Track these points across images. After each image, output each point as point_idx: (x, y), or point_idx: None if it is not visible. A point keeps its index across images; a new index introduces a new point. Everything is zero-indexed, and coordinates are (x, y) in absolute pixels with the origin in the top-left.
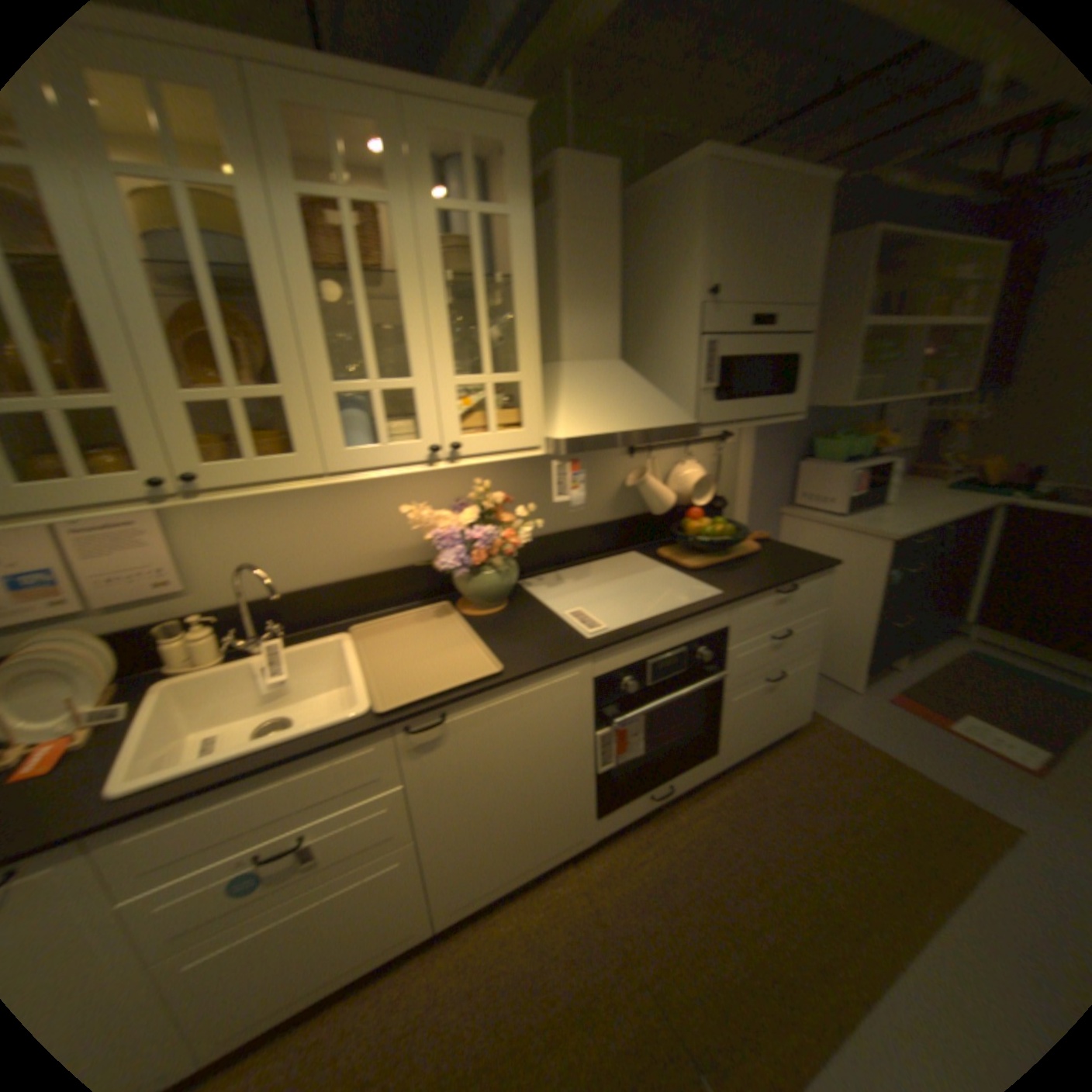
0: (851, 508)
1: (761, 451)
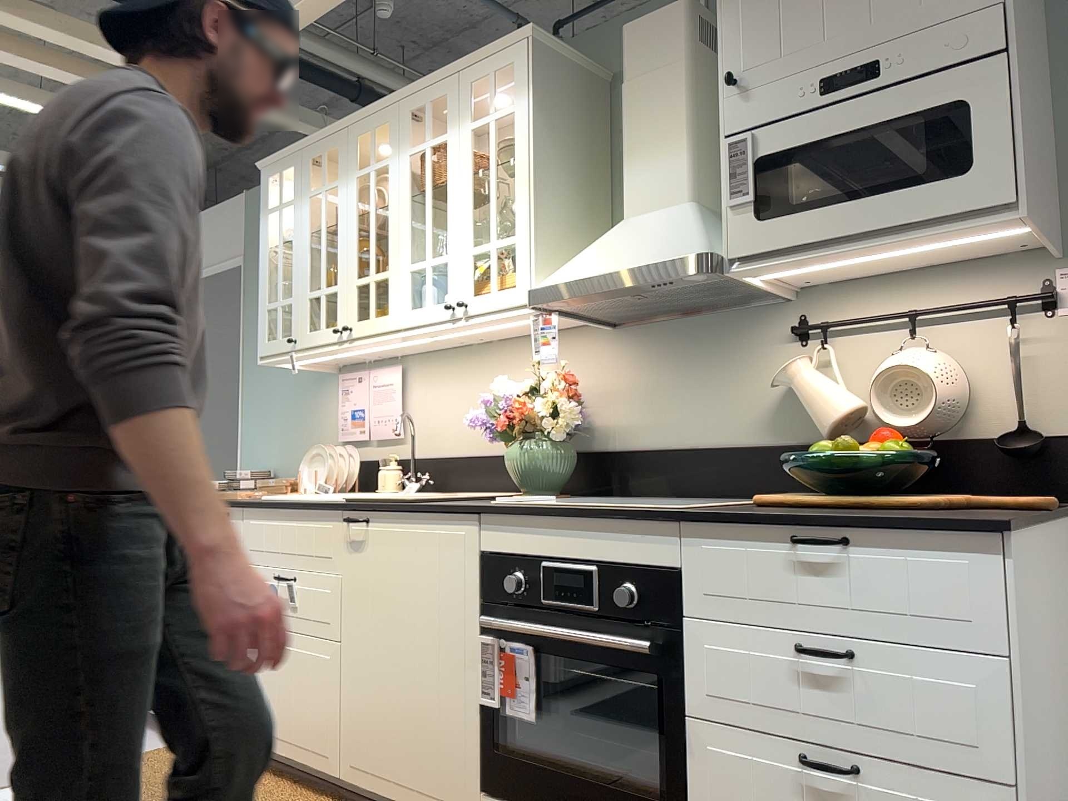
0: None
1: None
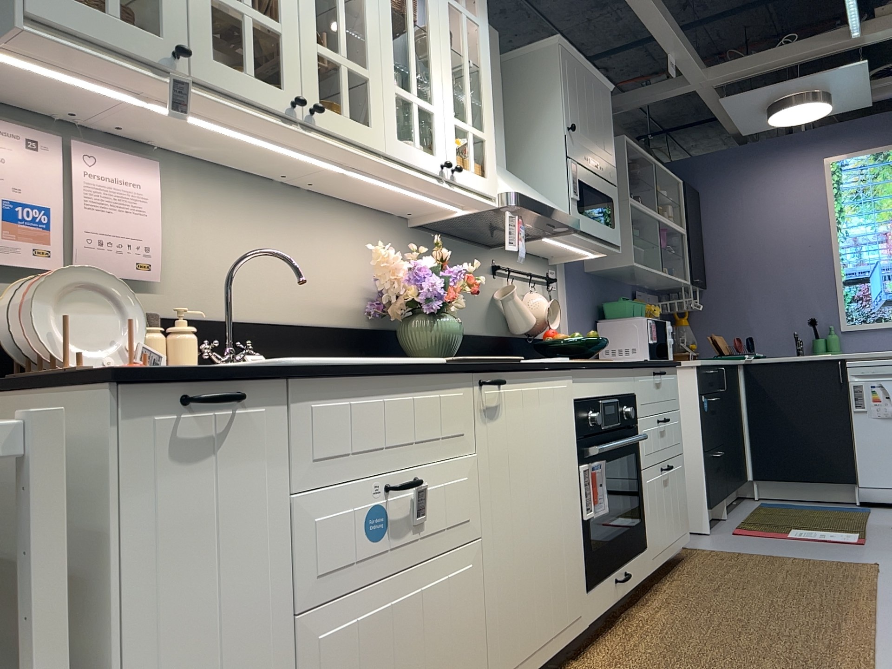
0: (650, 354)
1: (572, 304)
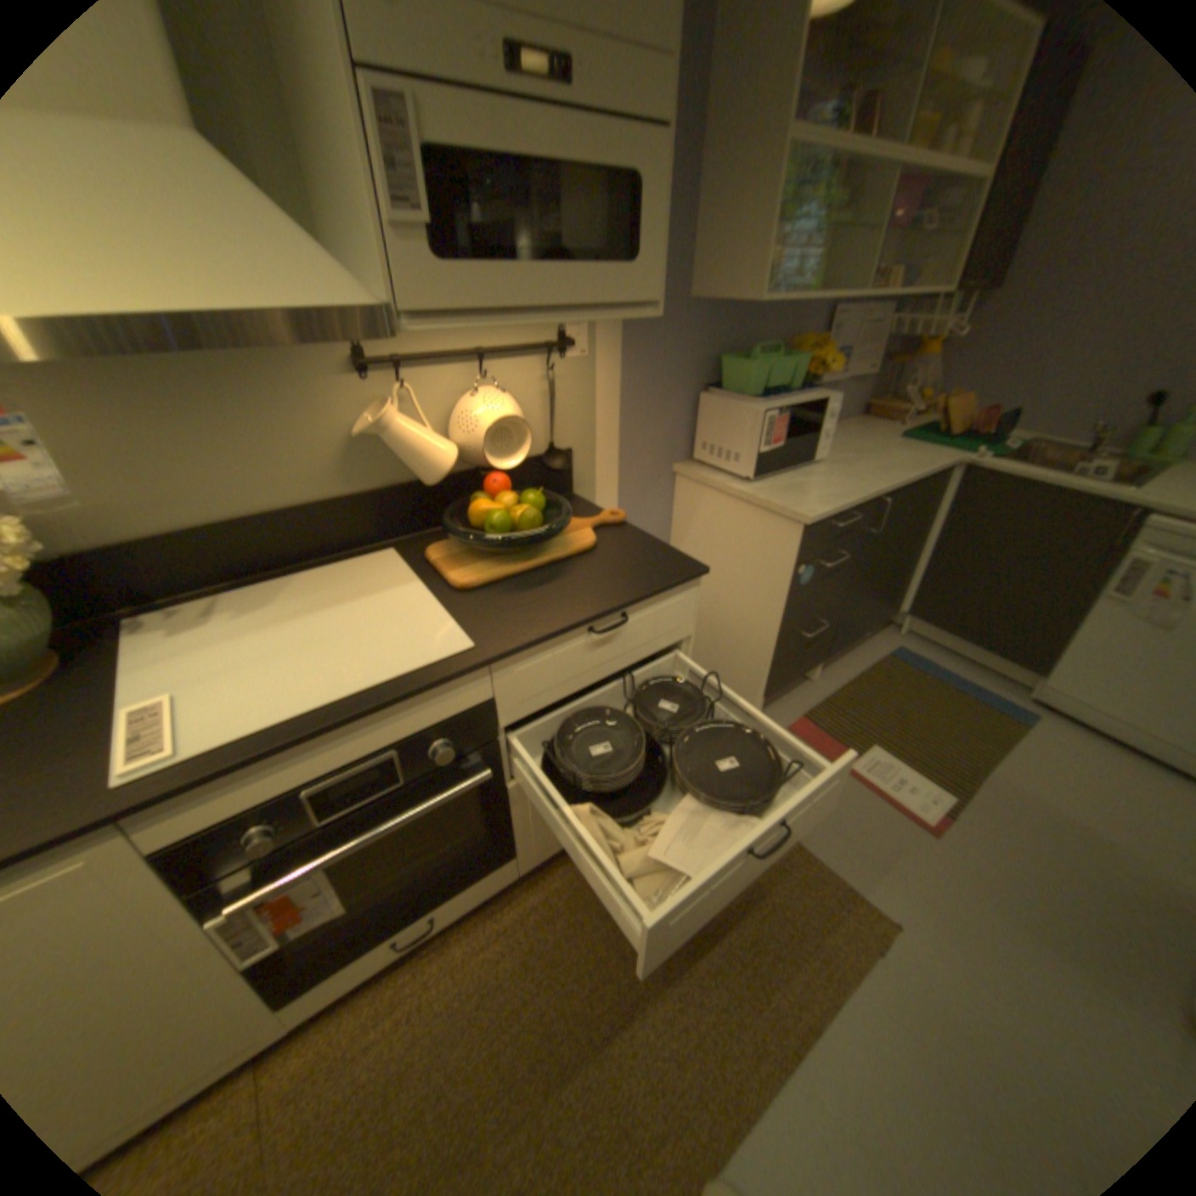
0: (758, 467)
1: (630, 371)
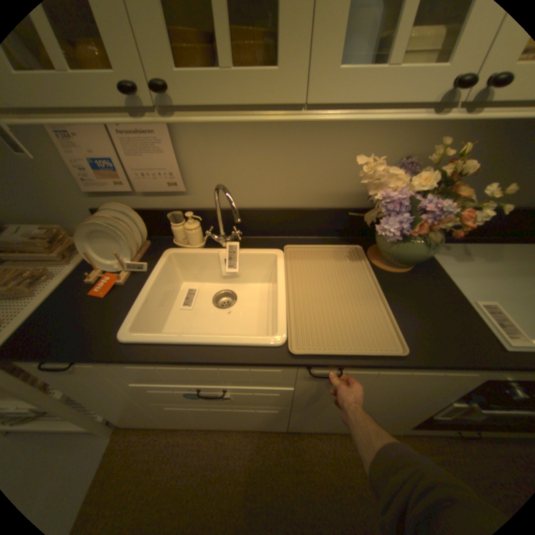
0: None
1: None
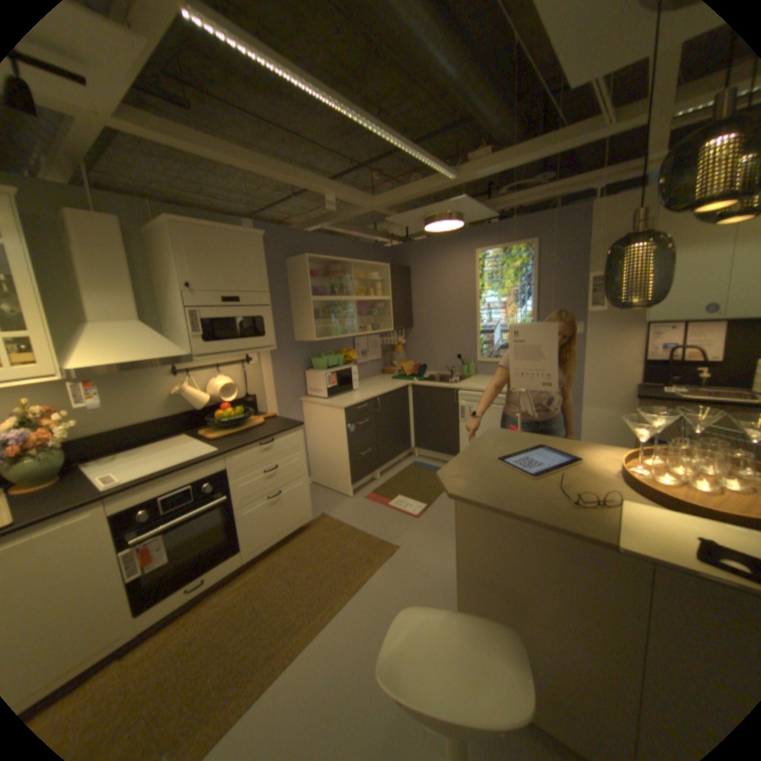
0: (329, 394)
1: (275, 367)
